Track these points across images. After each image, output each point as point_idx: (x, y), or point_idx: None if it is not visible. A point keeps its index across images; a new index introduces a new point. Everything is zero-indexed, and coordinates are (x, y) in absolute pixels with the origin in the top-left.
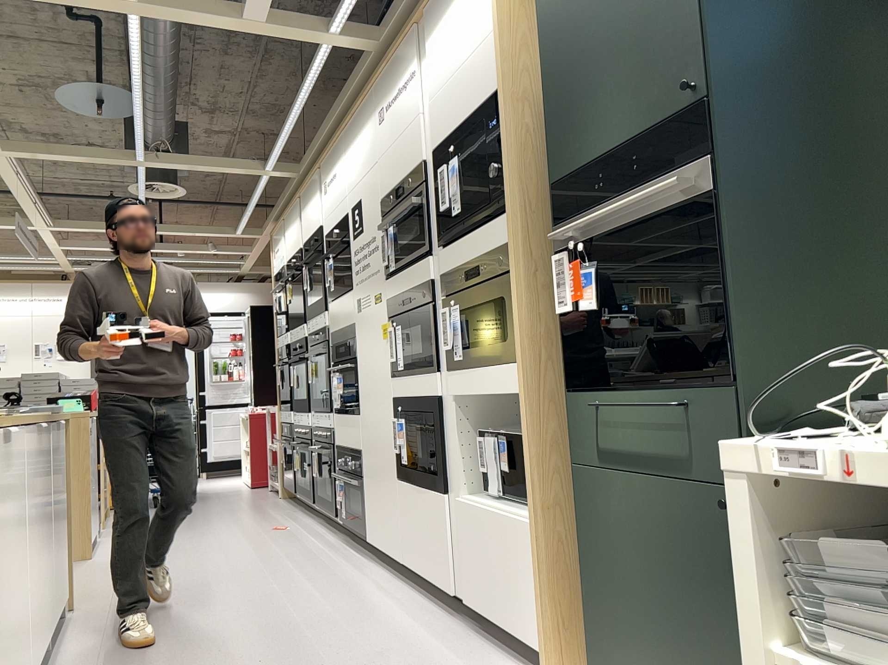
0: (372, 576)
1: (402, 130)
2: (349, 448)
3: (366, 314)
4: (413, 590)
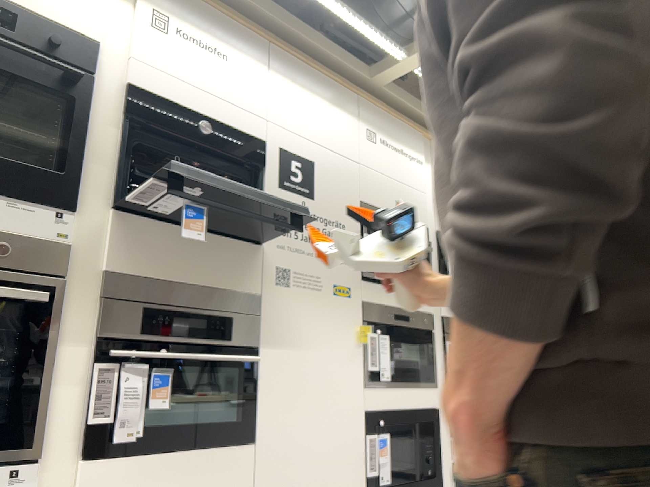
0: None
1: (402, 180)
2: None
3: (304, 296)
4: None
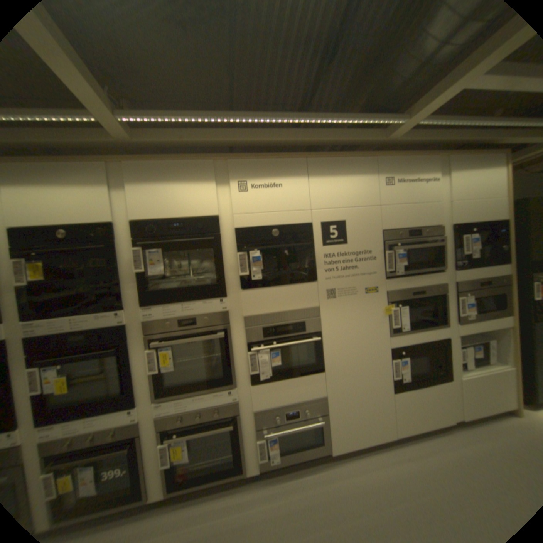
0: (380, 466)
1: (419, 201)
2: (297, 402)
3: (345, 300)
4: (409, 447)
